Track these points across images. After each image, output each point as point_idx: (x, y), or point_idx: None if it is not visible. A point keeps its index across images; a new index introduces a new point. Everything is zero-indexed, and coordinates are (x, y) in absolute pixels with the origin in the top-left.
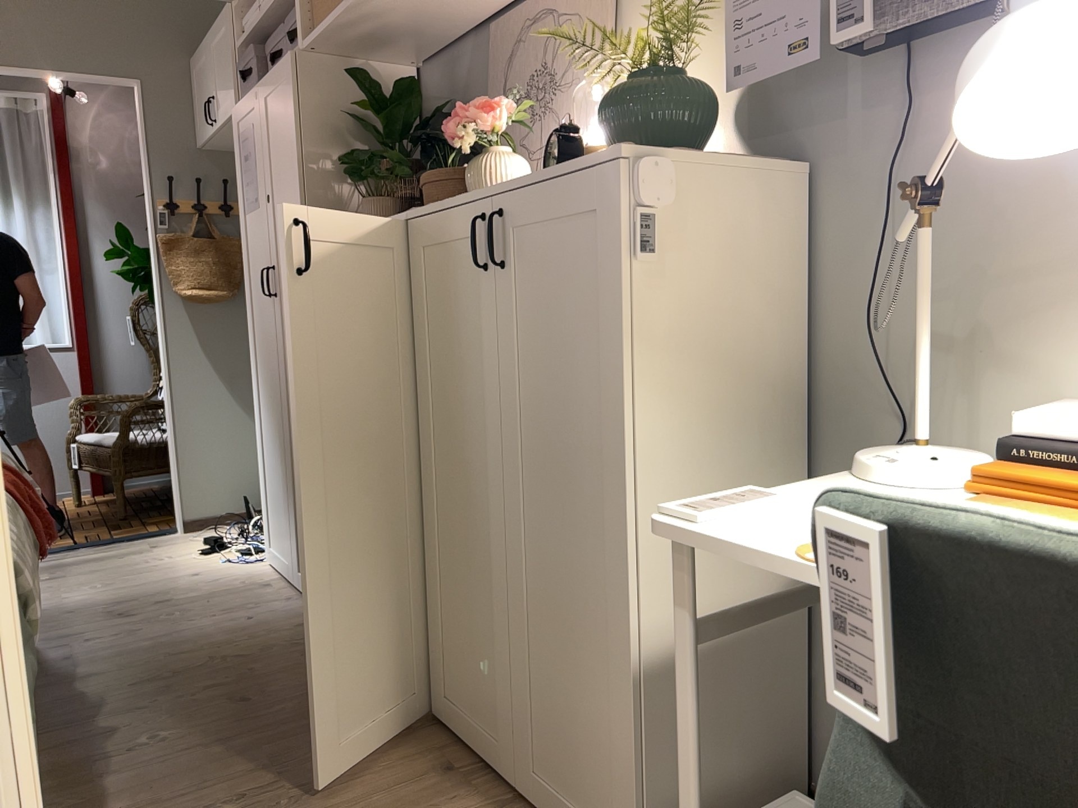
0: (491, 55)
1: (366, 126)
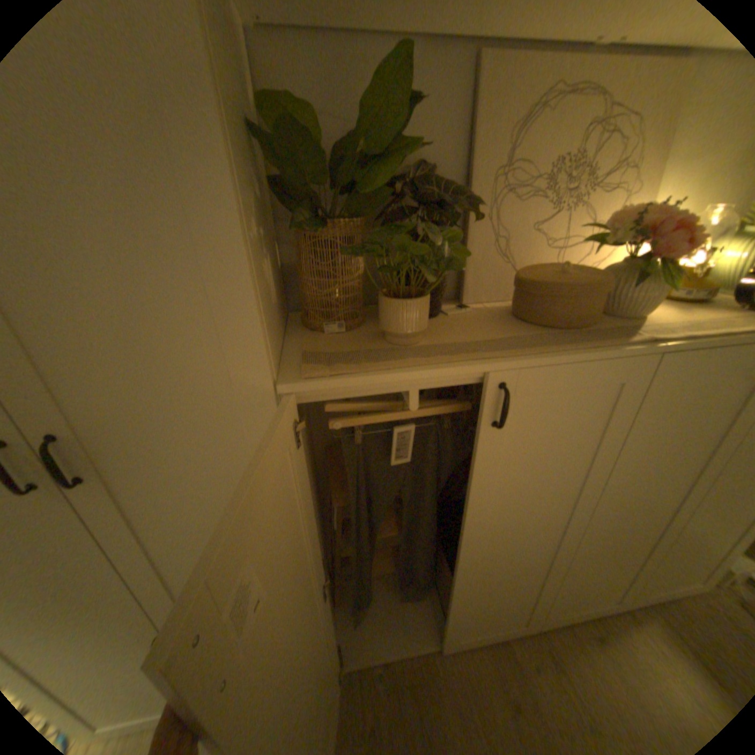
0: (486, 98)
1: (271, 141)
